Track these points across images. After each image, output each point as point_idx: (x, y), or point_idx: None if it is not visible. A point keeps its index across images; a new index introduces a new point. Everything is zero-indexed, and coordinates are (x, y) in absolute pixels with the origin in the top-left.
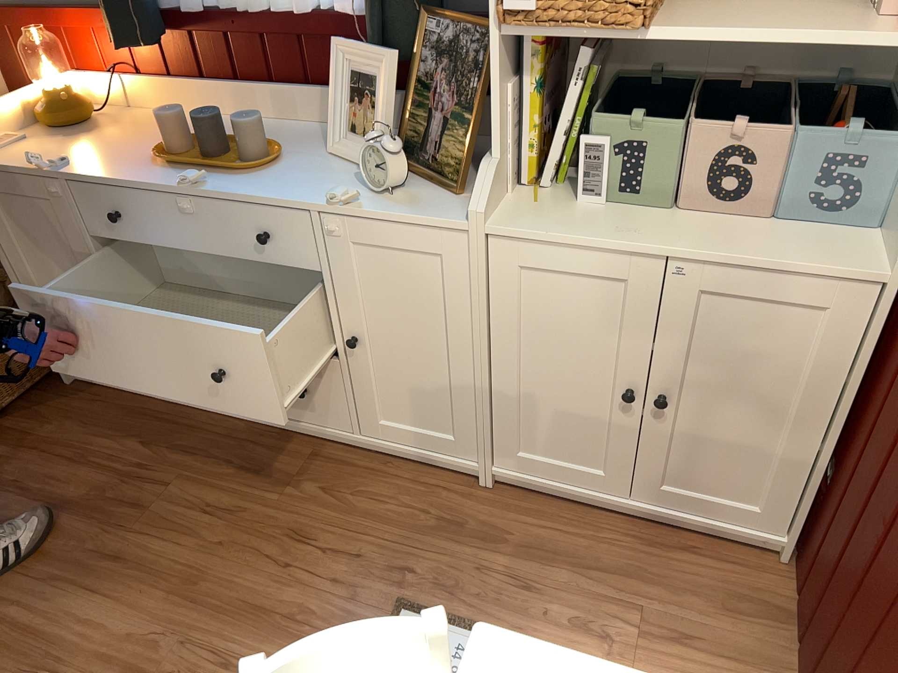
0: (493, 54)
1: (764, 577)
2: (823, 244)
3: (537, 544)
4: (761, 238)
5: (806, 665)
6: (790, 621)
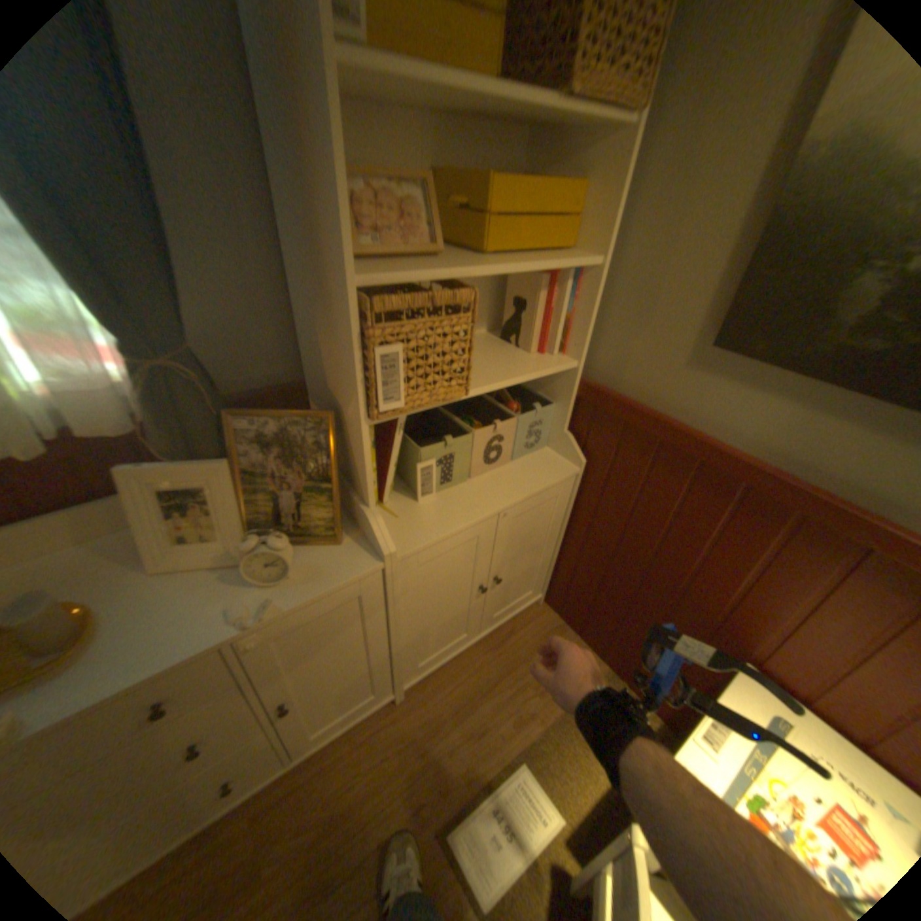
0: (362, 435)
1: (546, 618)
2: (543, 462)
3: (462, 707)
4: (522, 473)
5: (606, 645)
6: (572, 630)
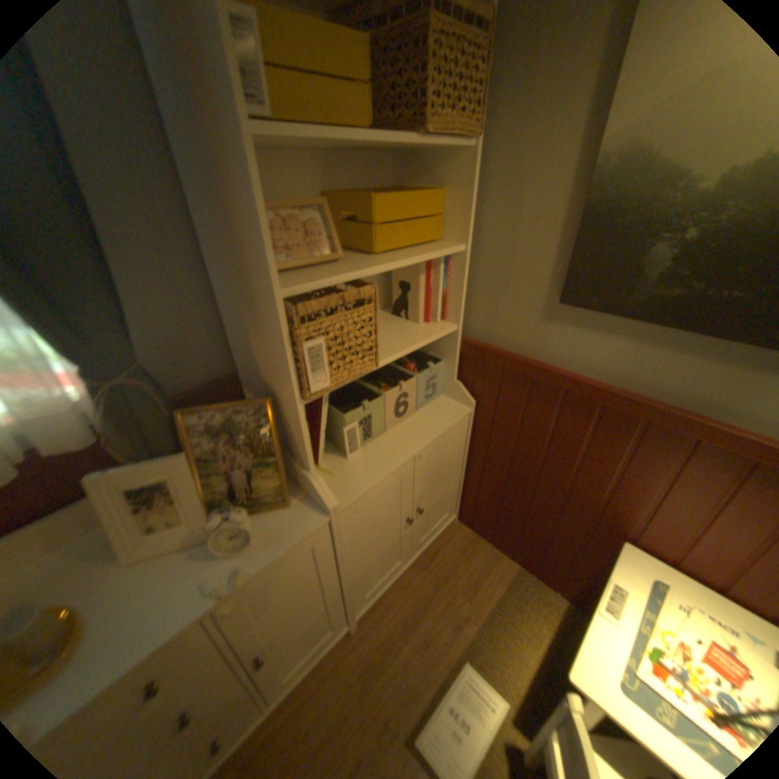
0: (298, 412)
1: (462, 533)
2: (441, 407)
3: (406, 623)
4: (427, 419)
5: (514, 547)
6: (484, 539)
